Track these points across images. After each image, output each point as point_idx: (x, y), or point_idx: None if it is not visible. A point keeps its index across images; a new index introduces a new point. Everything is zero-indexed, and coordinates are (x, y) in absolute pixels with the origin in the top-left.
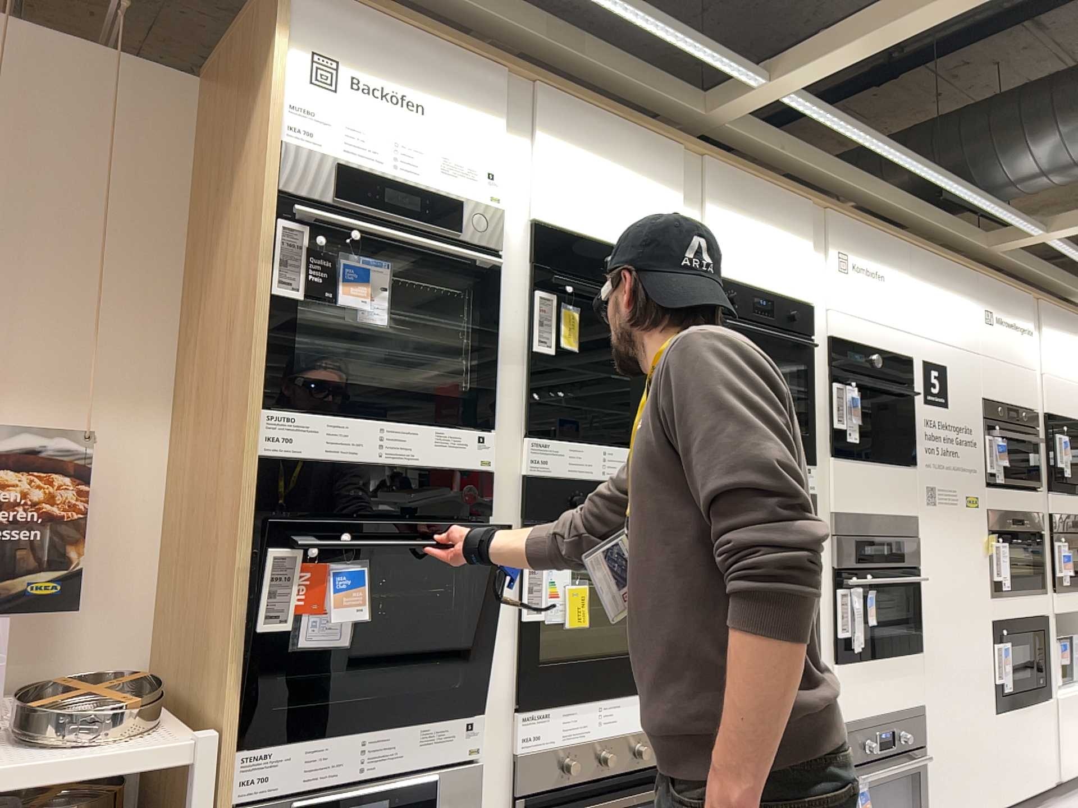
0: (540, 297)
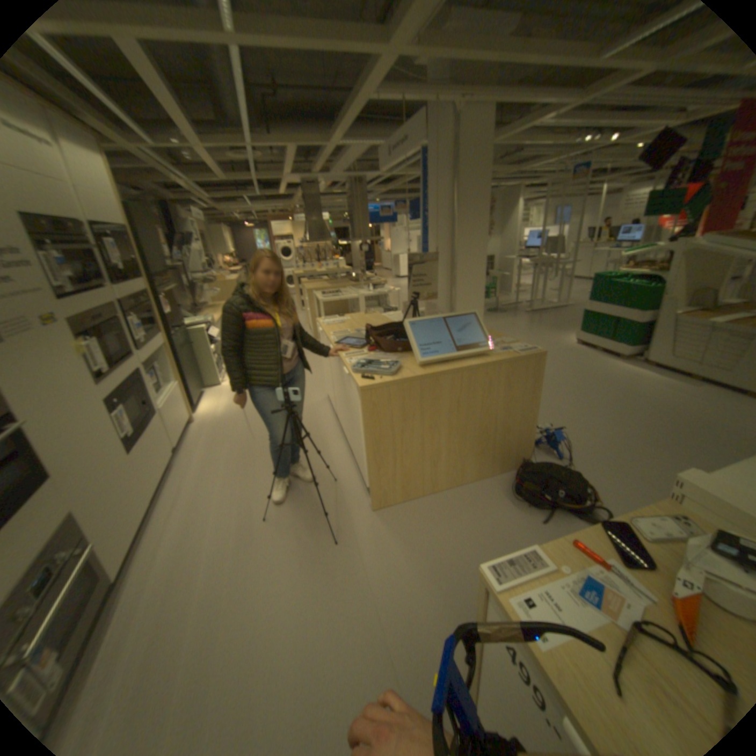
0: None
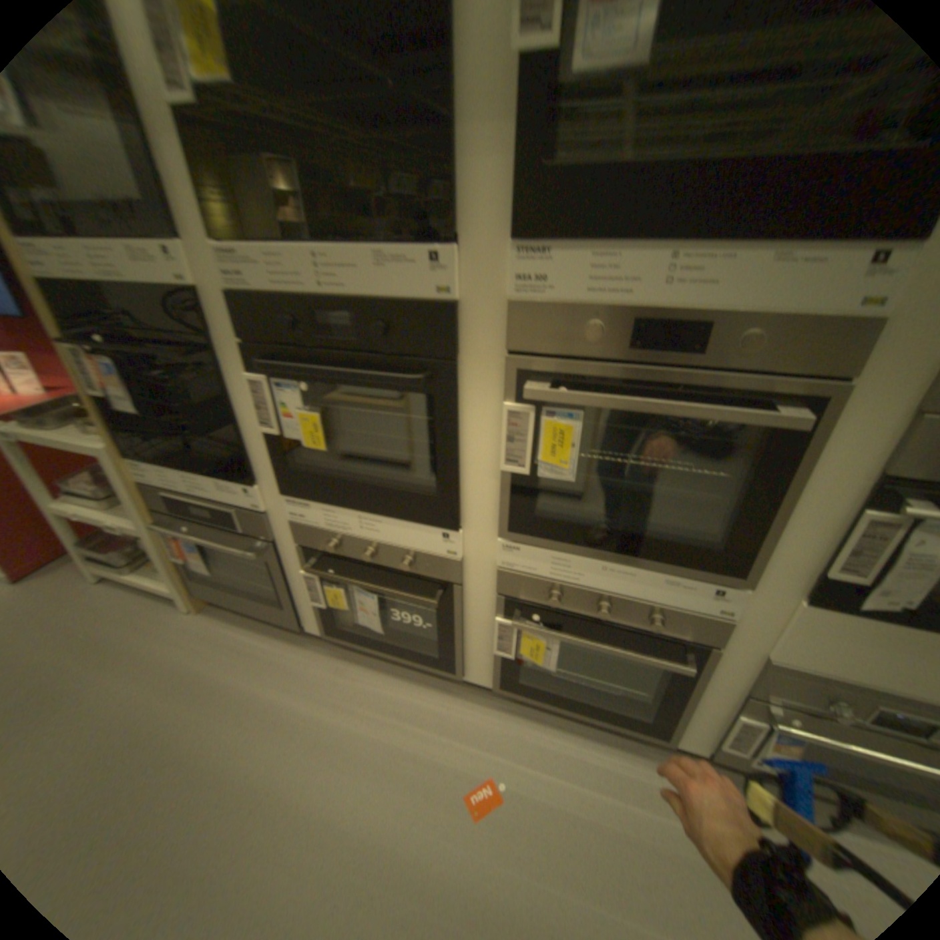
0: None
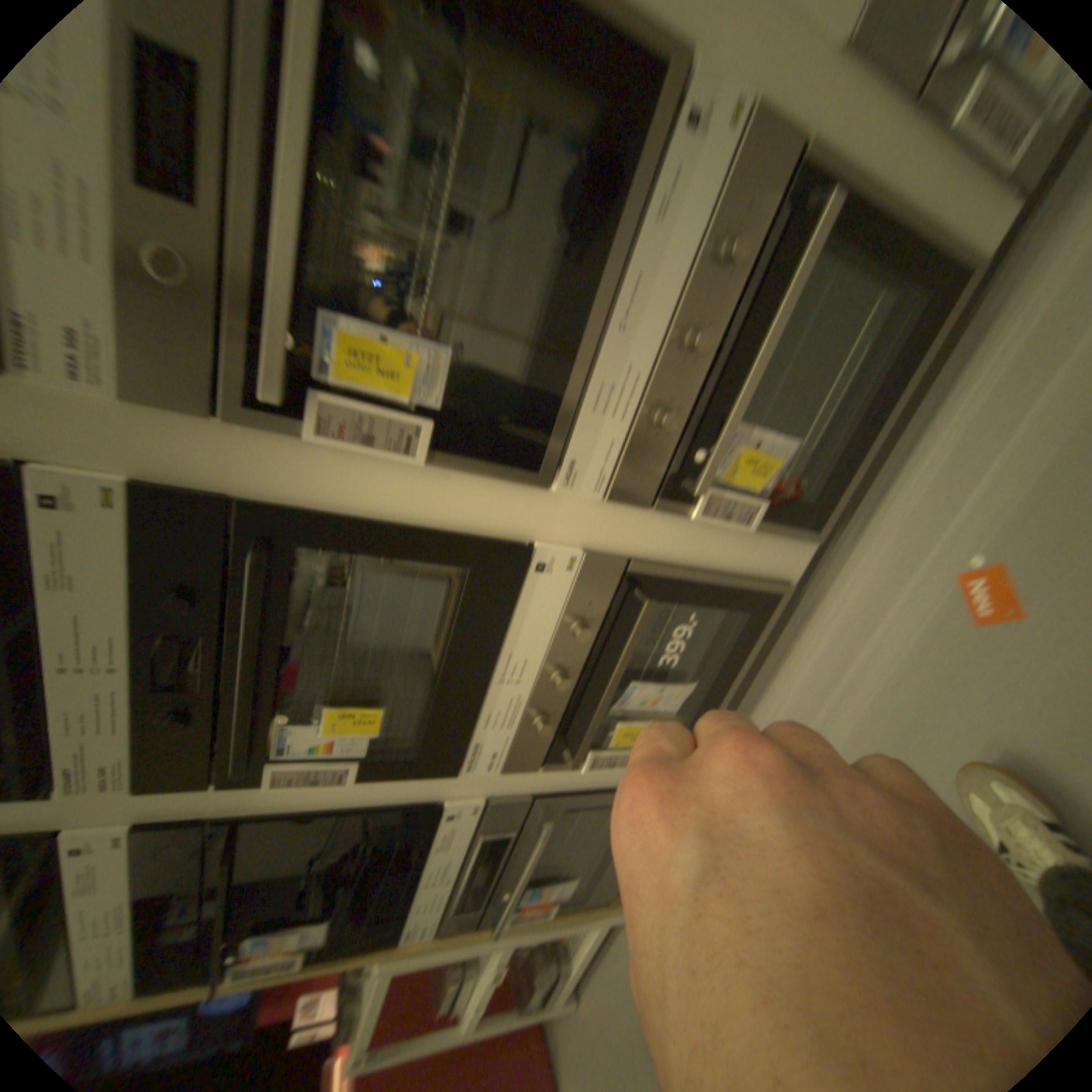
0: None
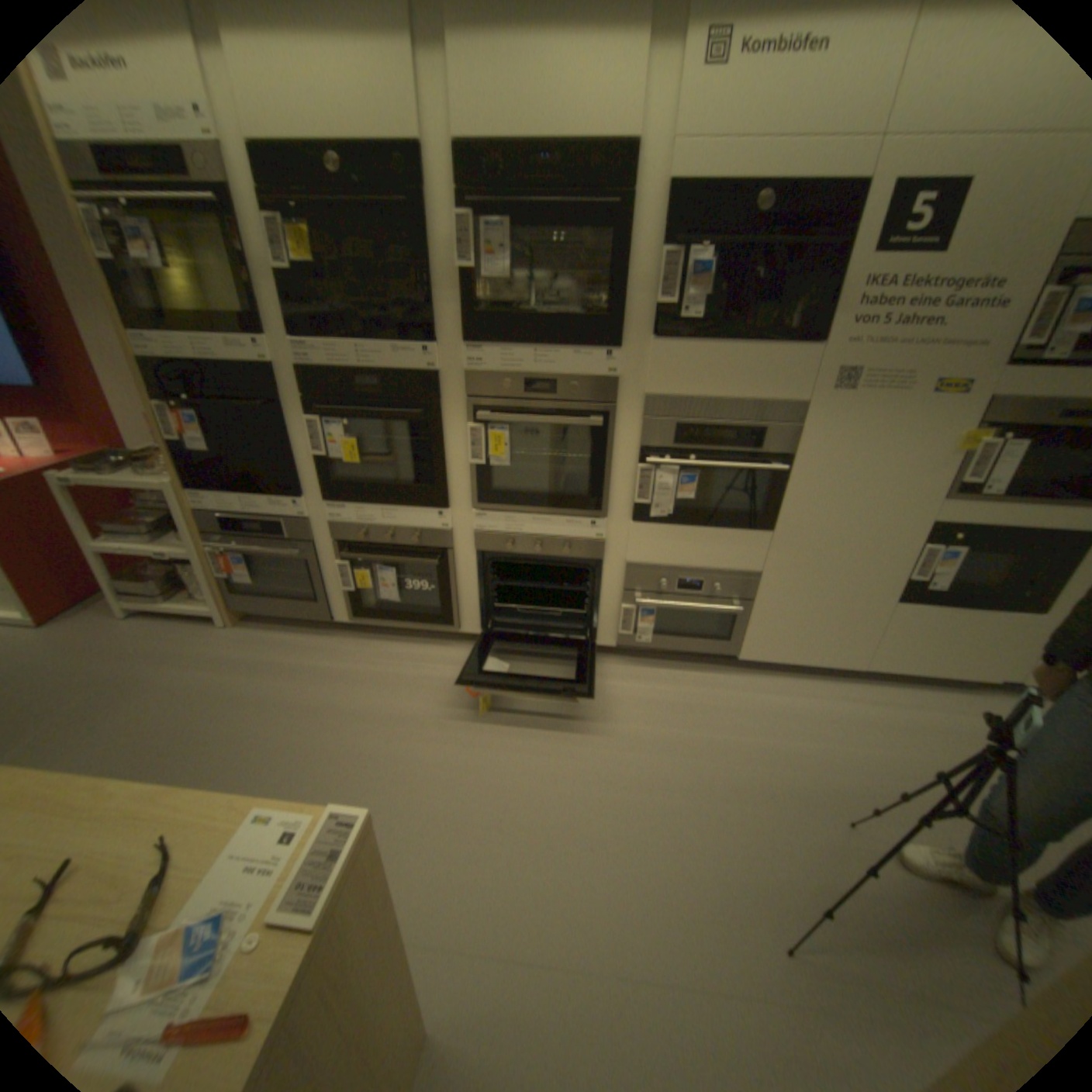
0: (264, 218)
